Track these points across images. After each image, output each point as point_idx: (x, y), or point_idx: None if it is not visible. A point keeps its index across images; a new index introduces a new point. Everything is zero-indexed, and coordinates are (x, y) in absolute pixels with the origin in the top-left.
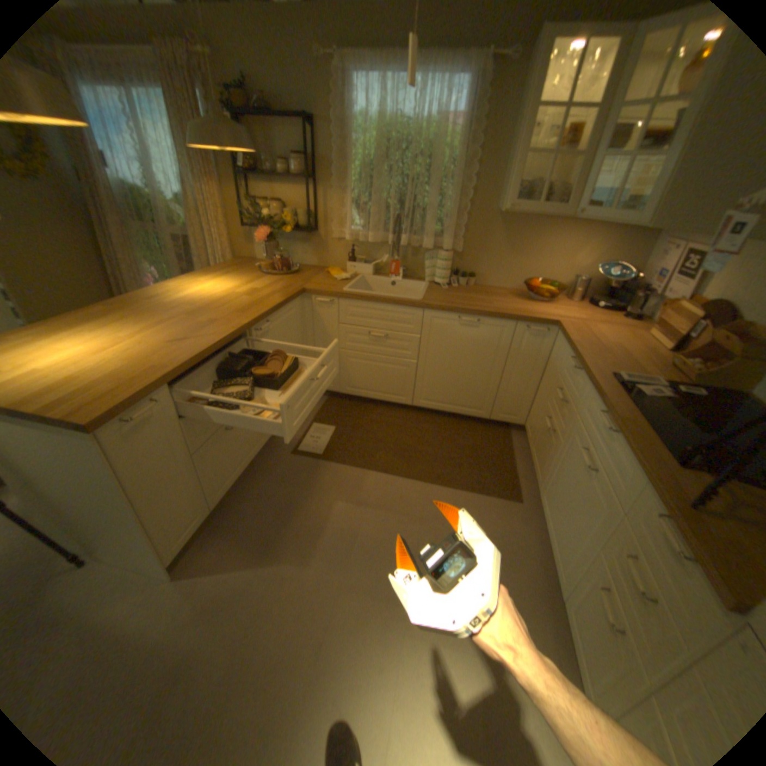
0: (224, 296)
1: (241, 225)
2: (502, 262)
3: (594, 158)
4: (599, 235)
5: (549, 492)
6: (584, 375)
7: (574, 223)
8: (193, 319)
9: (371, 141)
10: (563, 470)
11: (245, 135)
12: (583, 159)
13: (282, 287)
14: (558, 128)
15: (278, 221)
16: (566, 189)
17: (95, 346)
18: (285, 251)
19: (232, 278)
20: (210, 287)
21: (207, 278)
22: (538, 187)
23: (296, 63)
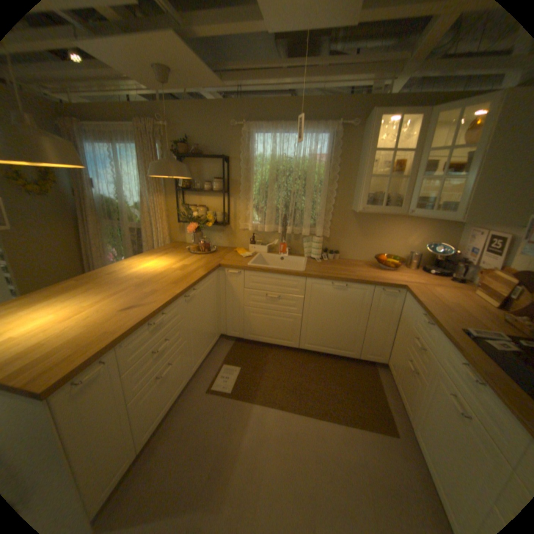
0: (163, 270)
1: (178, 221)
2: (357, 243)
3: (416, 179)
4: (422, 225)
5: (423, 429)
6: (438, 329)
7: (405, 218)
8: (140, 290)
9: (266, 171)
10: (434, 411)
11: (186, 169)
12: (408, 180)
13: (204, 263)
14: (388, 162)
15: (203, 218)
16: (399, 197)
17: (63, 315)
18: (206, 238)
19: (169, 257)
20: (153, 264)
21: (152, 258)
22: (379, 196)
23: (219, 129)
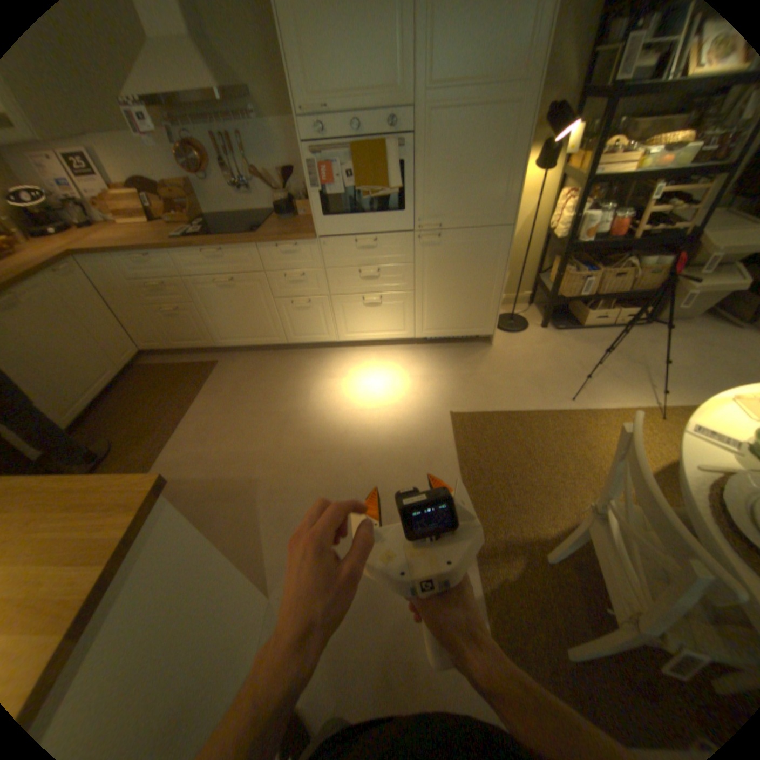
0: None
1: None
2: None
3: None
4: None
5: (219, 334)
6: (154, 254)
7: None
8: None
9: None
10: (212, 311)
11: None
12: None
13: None
14: None
15: None
16: None
17: None
18: None
19: None
20: None
21: None
22: None
23: None
